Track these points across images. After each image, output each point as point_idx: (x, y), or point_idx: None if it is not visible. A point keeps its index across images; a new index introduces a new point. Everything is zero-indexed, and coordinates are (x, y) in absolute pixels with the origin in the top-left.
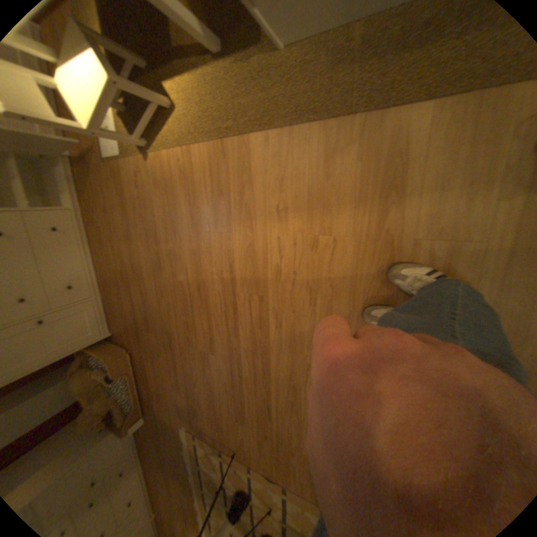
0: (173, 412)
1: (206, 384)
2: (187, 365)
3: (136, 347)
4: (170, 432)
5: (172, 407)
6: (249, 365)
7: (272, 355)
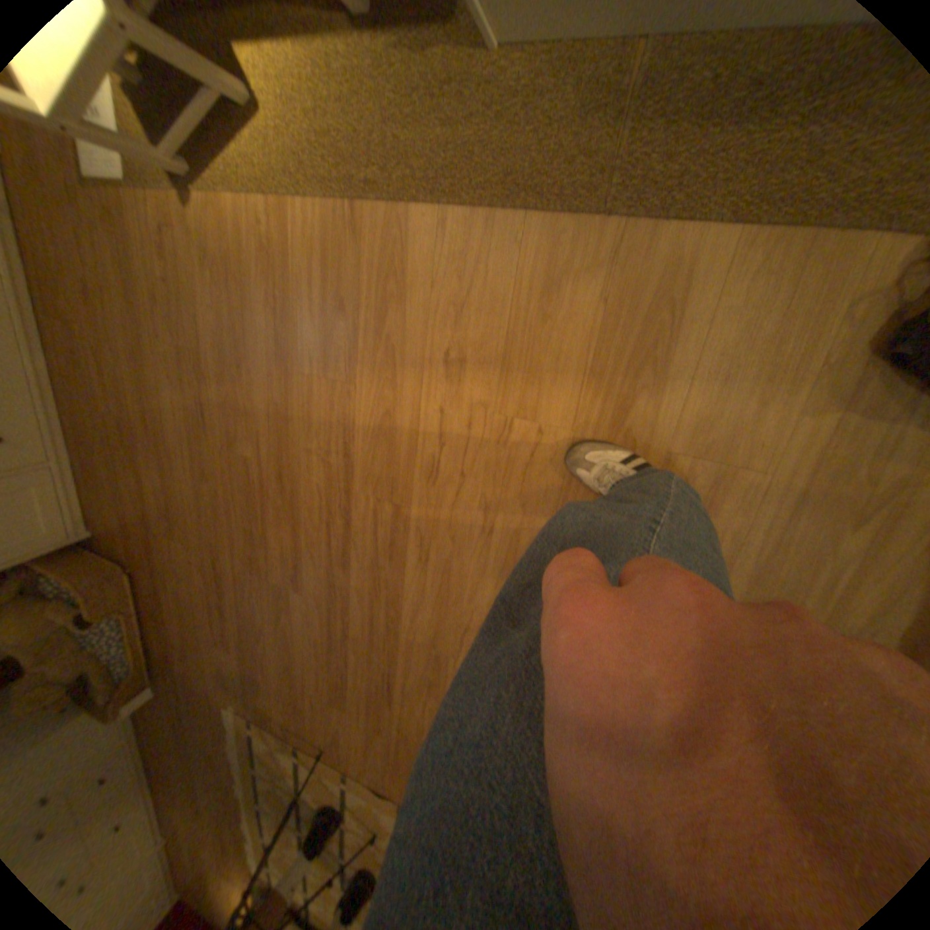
0: (211, 682)
1: (279, 640)
2: (245, 606)
3: (142, 564)
4: (202, 714)
5: (210, 673)
6: (362, 616)
7: (405, 605)
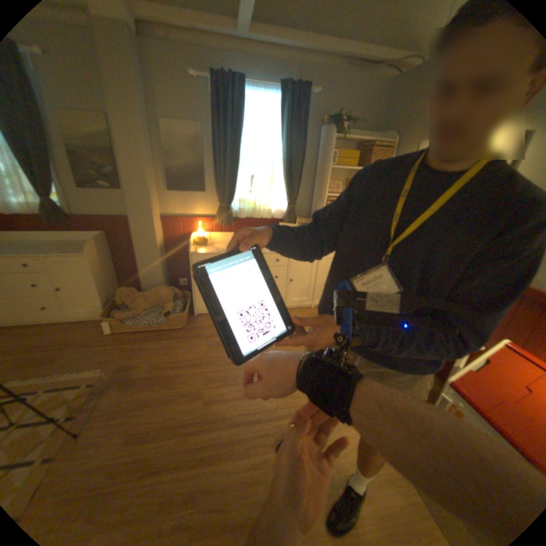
0: (122, 368)
1: (168, 402)
2: (184, 383)
3: (188, 337)
4: (92, 363)
5: (129, 367)
6: (204, 445)
7: (222, 469)
